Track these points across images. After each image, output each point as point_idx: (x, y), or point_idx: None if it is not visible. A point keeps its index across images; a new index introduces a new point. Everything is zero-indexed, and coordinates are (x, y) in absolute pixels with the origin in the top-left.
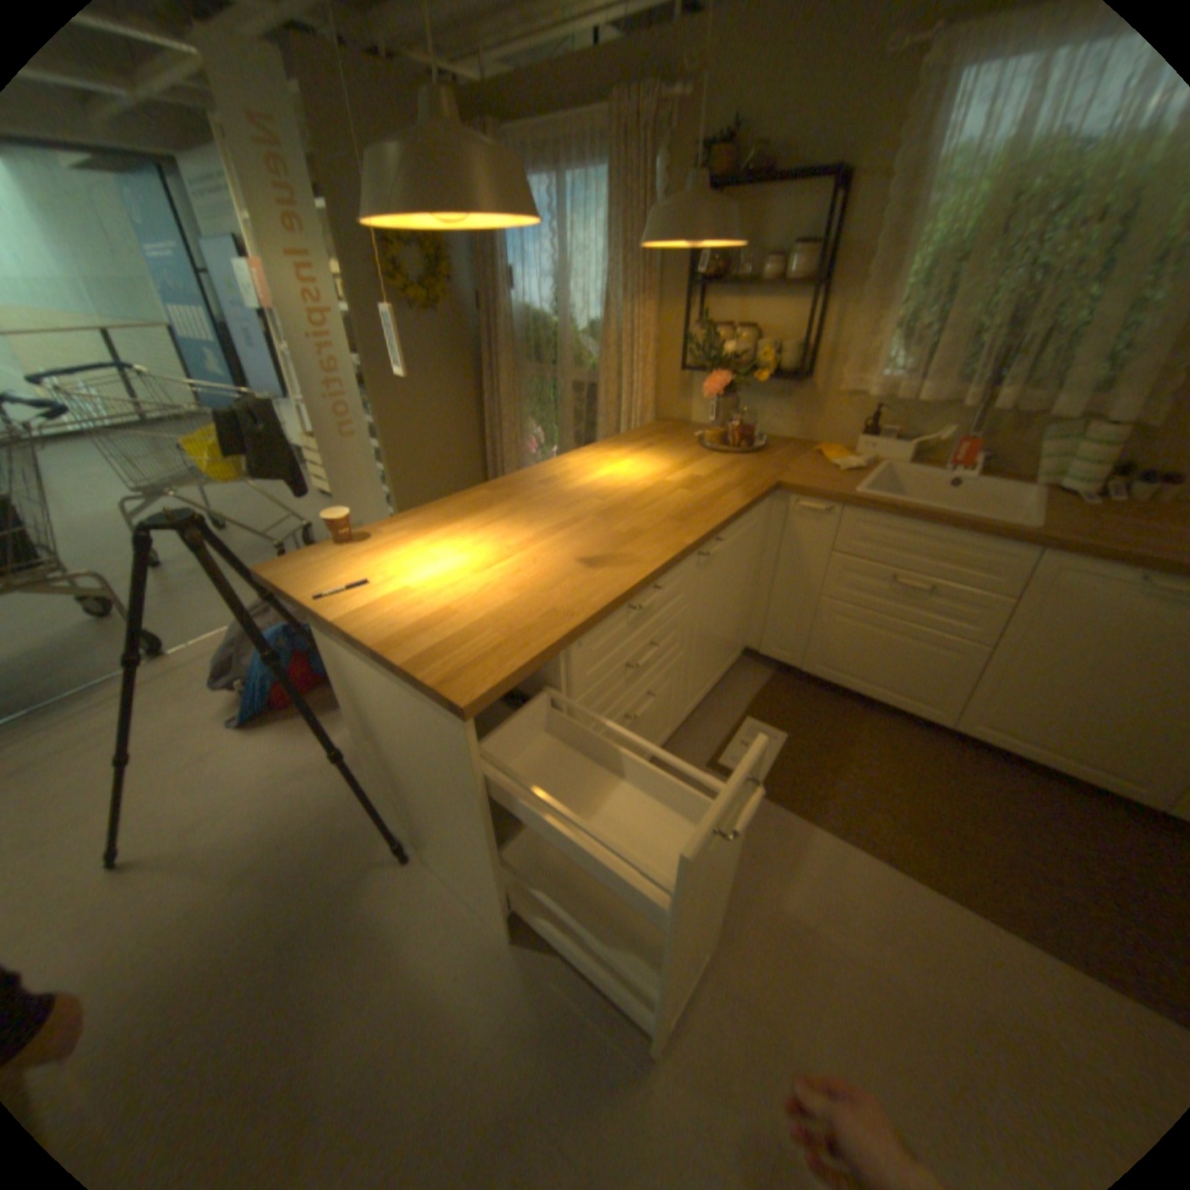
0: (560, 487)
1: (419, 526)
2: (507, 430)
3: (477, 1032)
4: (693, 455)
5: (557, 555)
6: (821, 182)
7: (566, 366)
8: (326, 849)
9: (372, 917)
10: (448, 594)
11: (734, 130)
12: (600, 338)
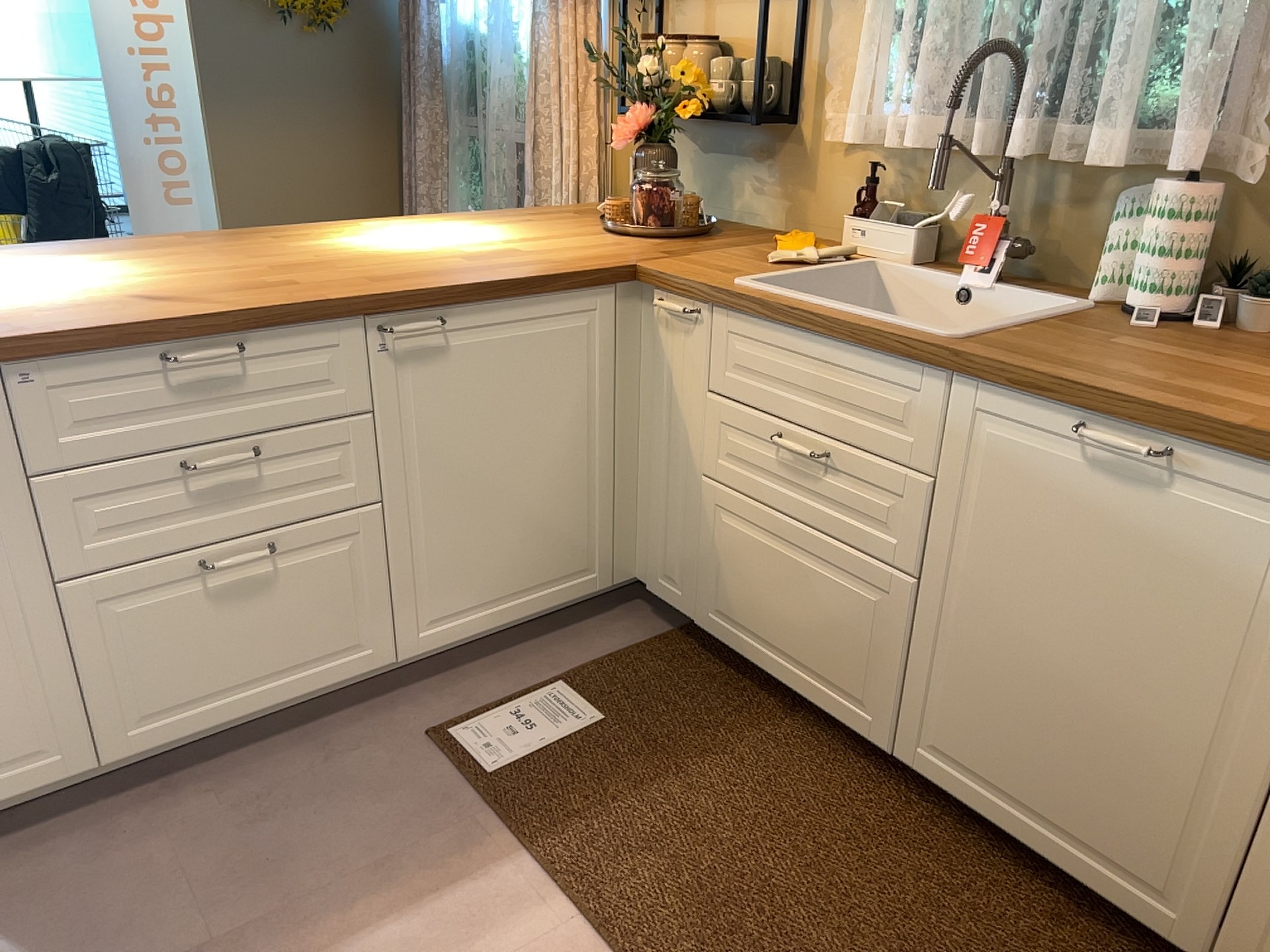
0: (291, 243)
1: (25, 256)
2: None
3: None
4: (566, 233)
5: (131, 290)
6: None
7: (492, 116)
8: None
9: None
10: None
11: None
12: (531, 71)
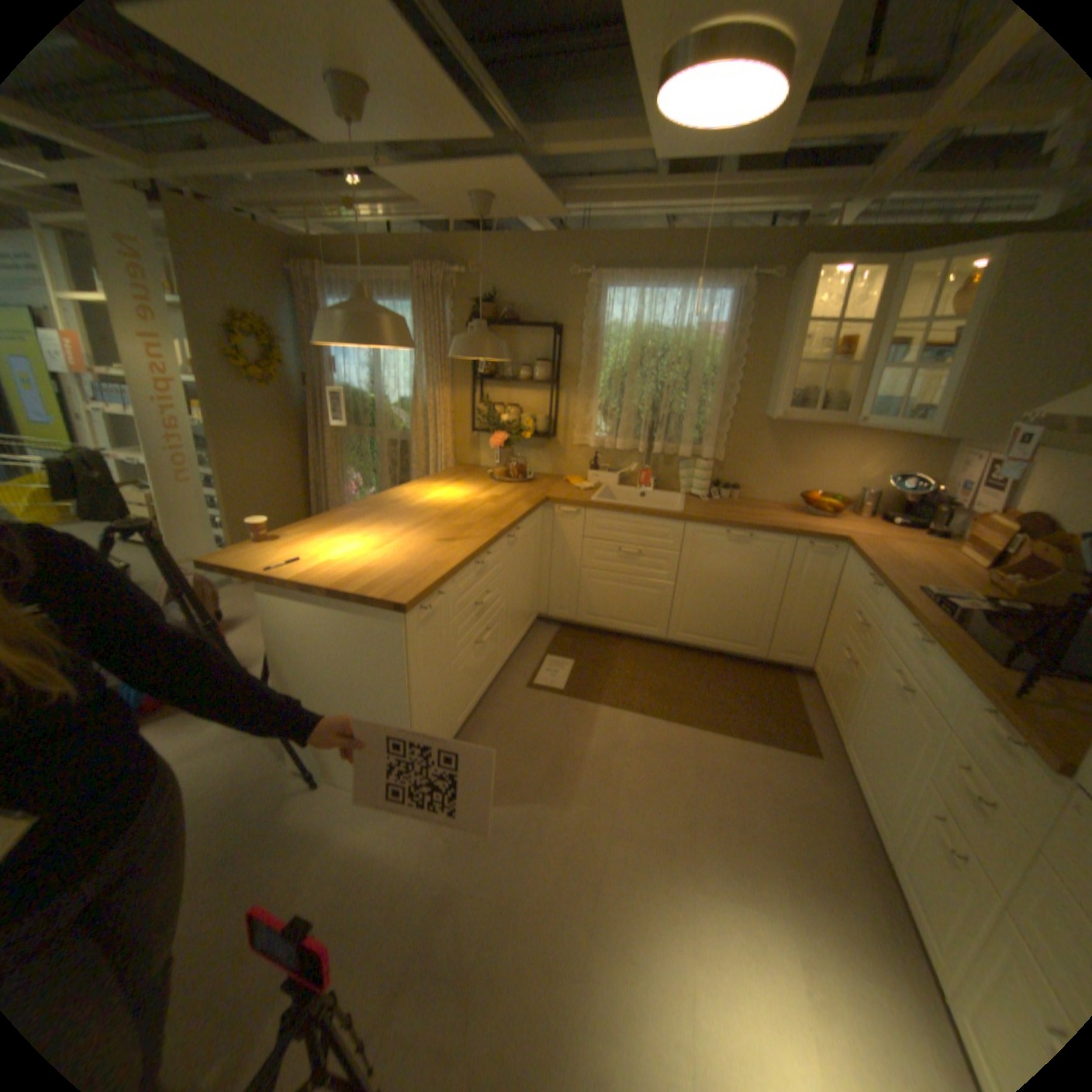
0: (406, 506)
1: (314, 531)
2: (331, 477)
3: (404, 864)
4: (489, 485)
5: (423, 539)
6: (546, 331)
7: (383, 429)
8: (238, 797)
9: (297, 827)
10: (362, 562)
11: (492, 297)
12: (410, 410)
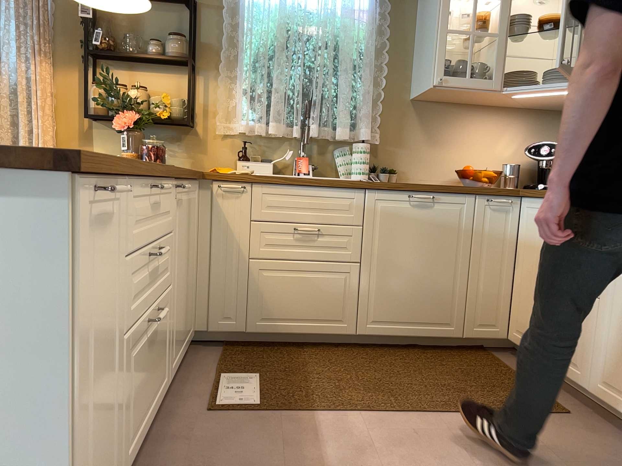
0: None
1: None
2: None
3: None
4: None
5: None
6: (179, 8)
7: None
8: None
9: None
10: None
11: None
12: None
